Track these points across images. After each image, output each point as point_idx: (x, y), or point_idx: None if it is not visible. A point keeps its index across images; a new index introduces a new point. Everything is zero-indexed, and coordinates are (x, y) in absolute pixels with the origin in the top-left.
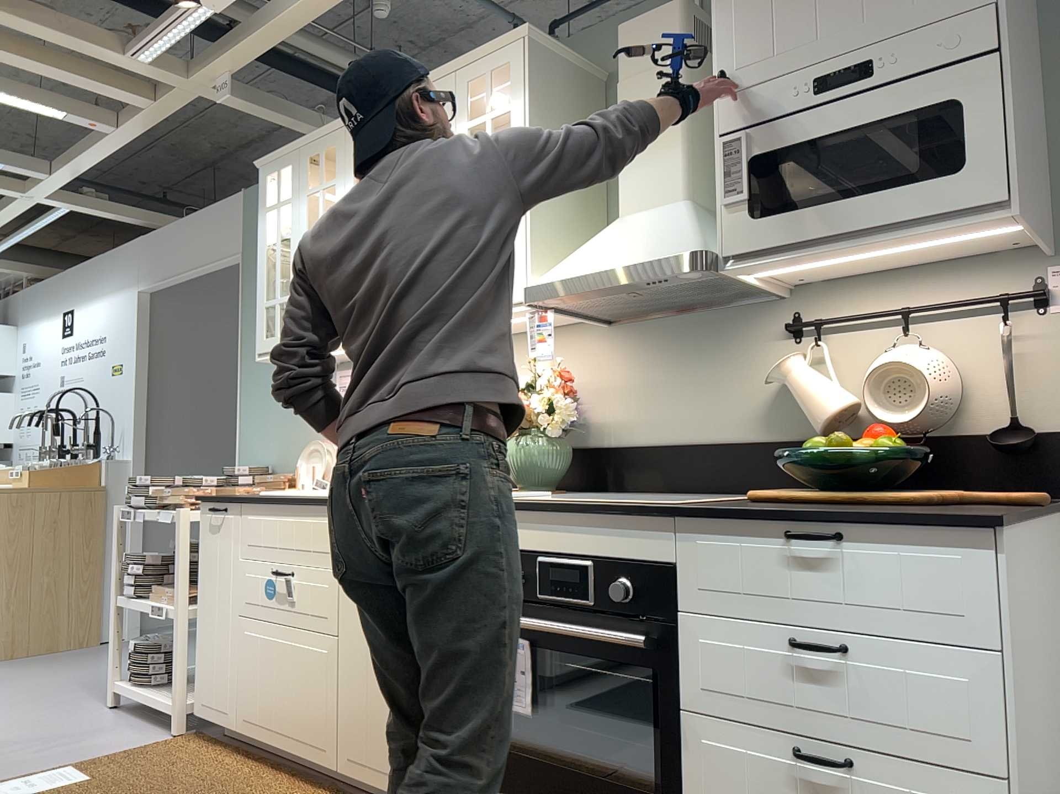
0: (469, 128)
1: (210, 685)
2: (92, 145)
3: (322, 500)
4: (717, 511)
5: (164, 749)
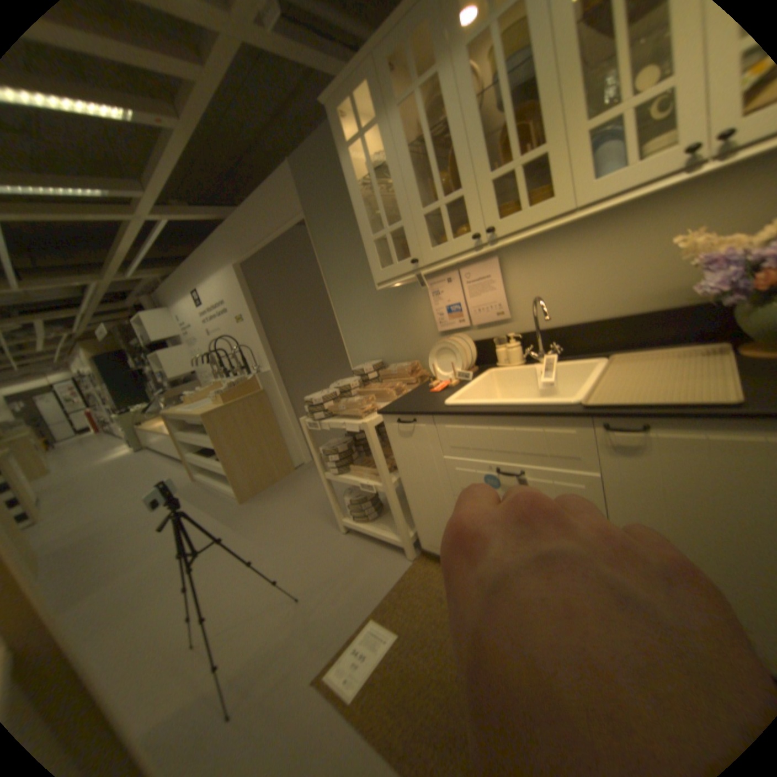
0: None
1: (437, 535)
2: (160, 149)
3: (565, 413)
4: None
5: (418, 578)
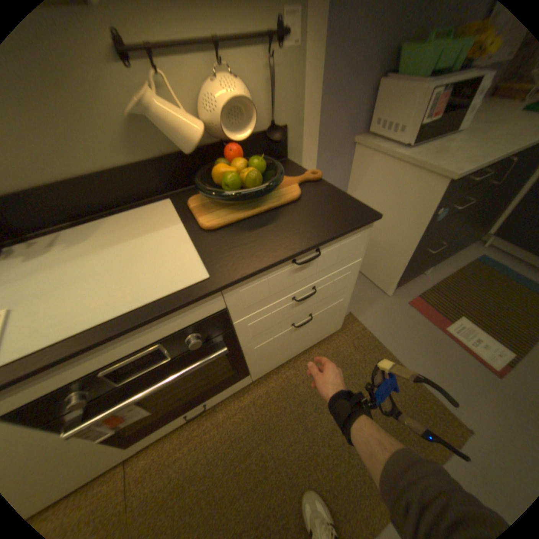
0: None
1: None
2: None
3: None
4: (255, 273)
5: None
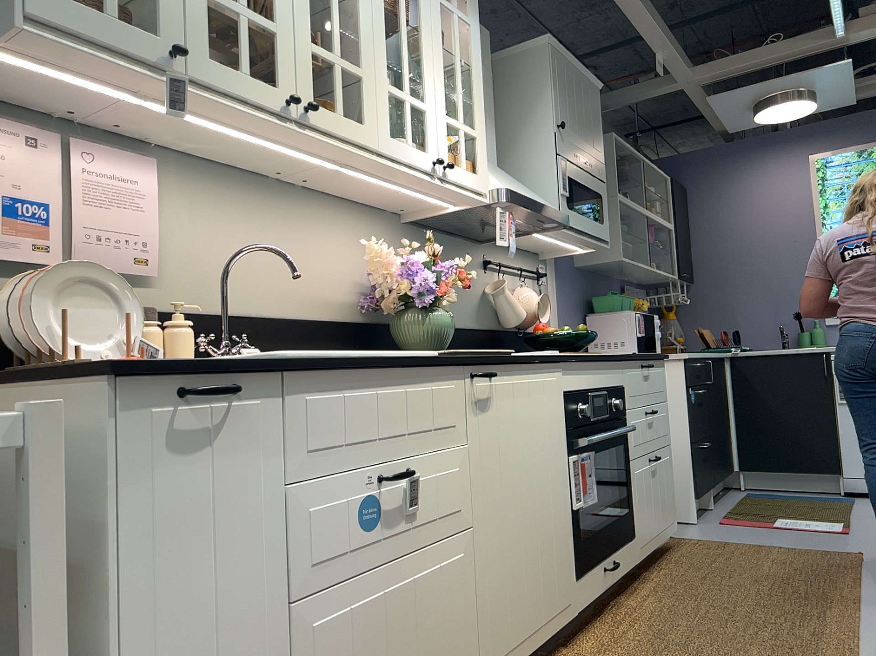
0: (442, 4)
1: None
2: None
3: (451, 359)
4: (636, 356)
5: None
